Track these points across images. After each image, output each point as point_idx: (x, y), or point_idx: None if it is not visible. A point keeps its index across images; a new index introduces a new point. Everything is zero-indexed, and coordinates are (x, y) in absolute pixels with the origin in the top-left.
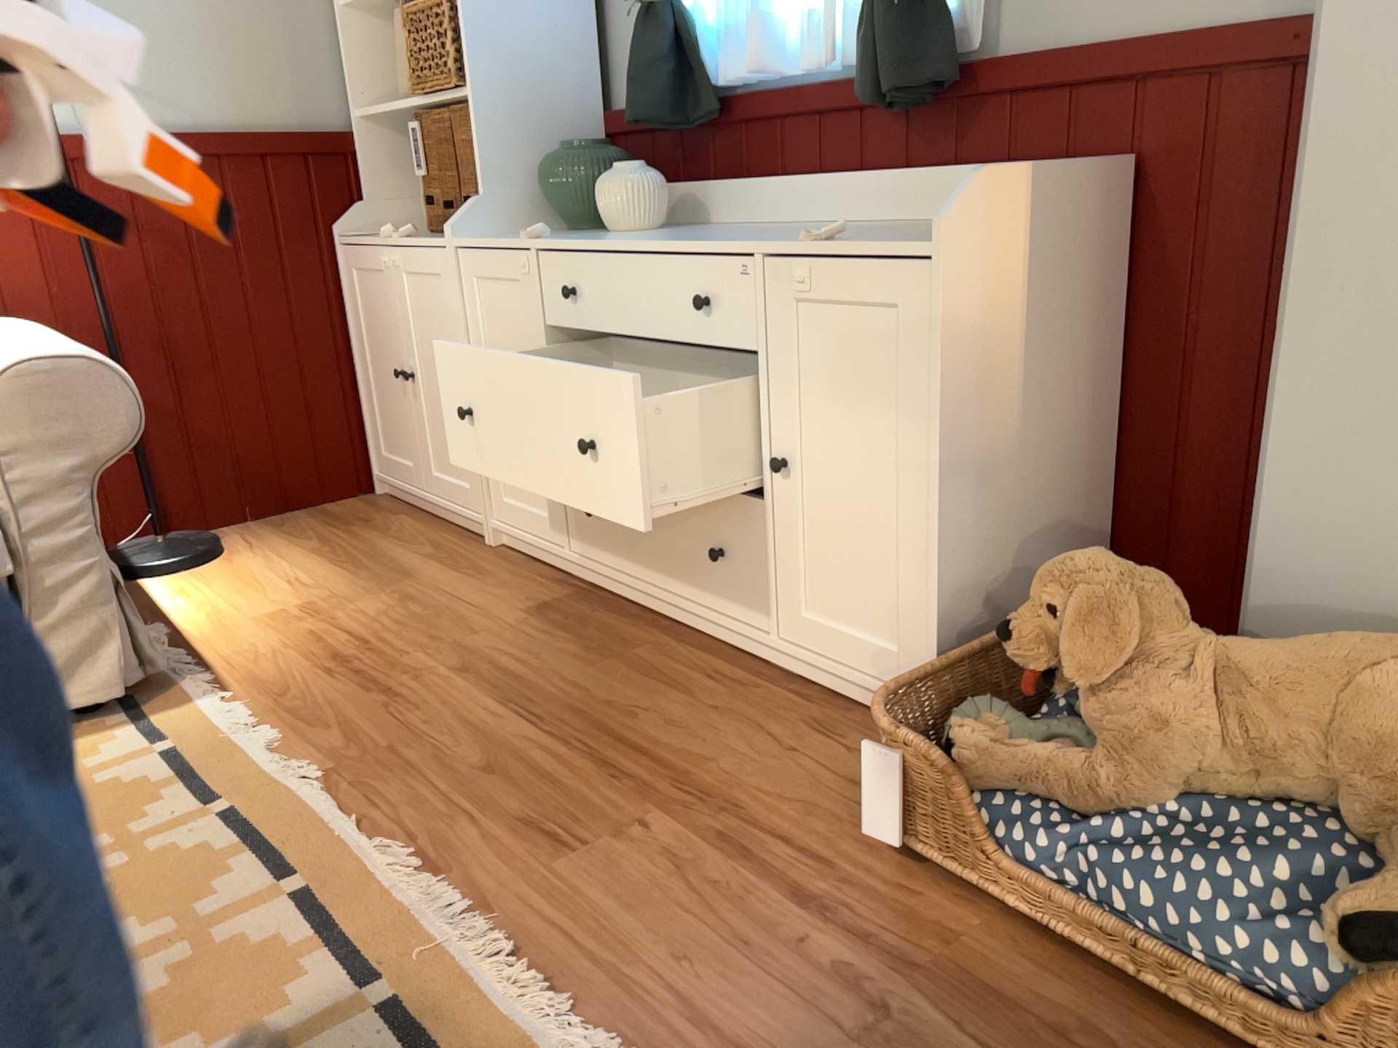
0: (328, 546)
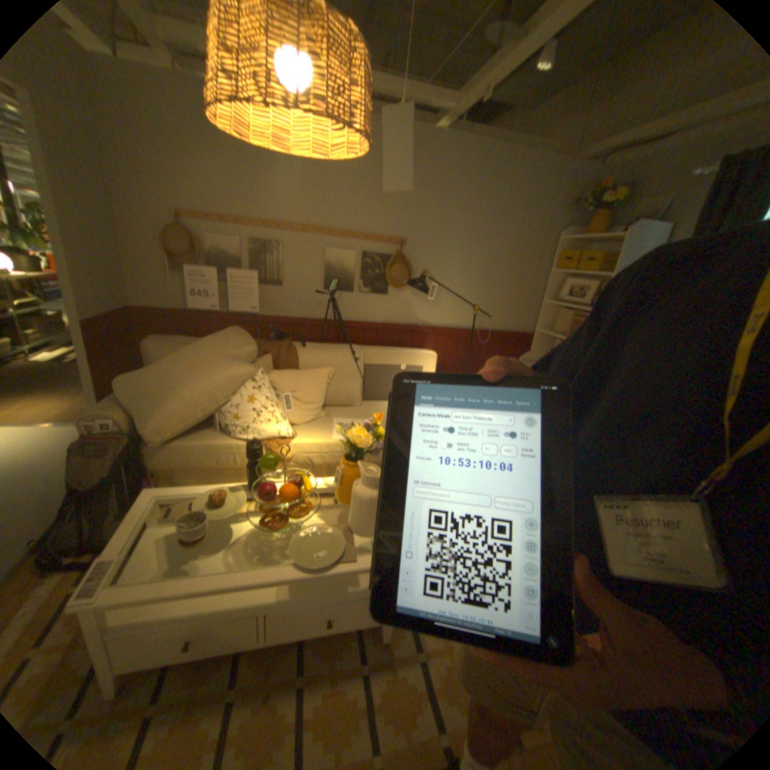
0: None
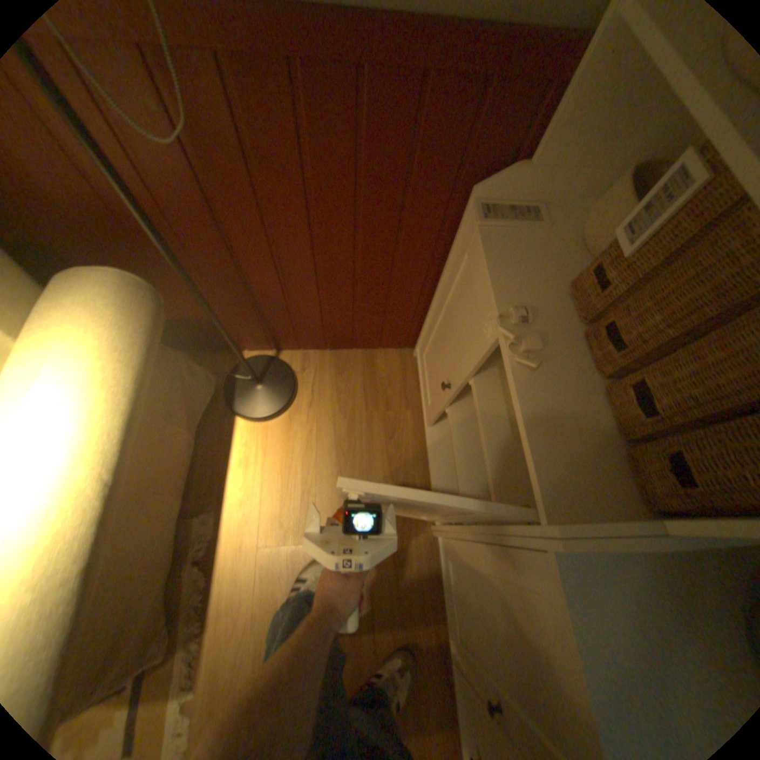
0: (350, 439)
